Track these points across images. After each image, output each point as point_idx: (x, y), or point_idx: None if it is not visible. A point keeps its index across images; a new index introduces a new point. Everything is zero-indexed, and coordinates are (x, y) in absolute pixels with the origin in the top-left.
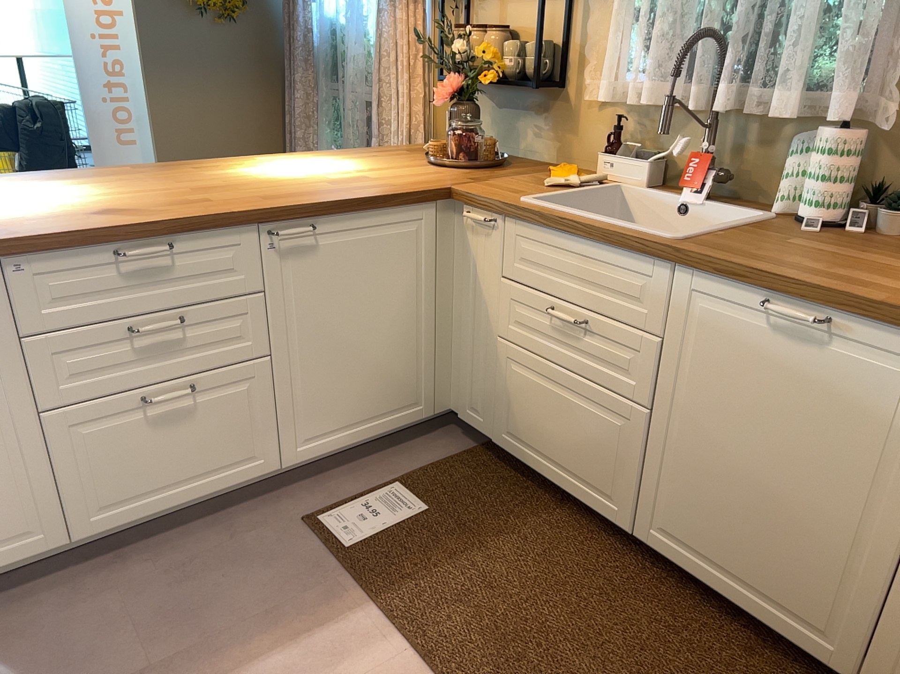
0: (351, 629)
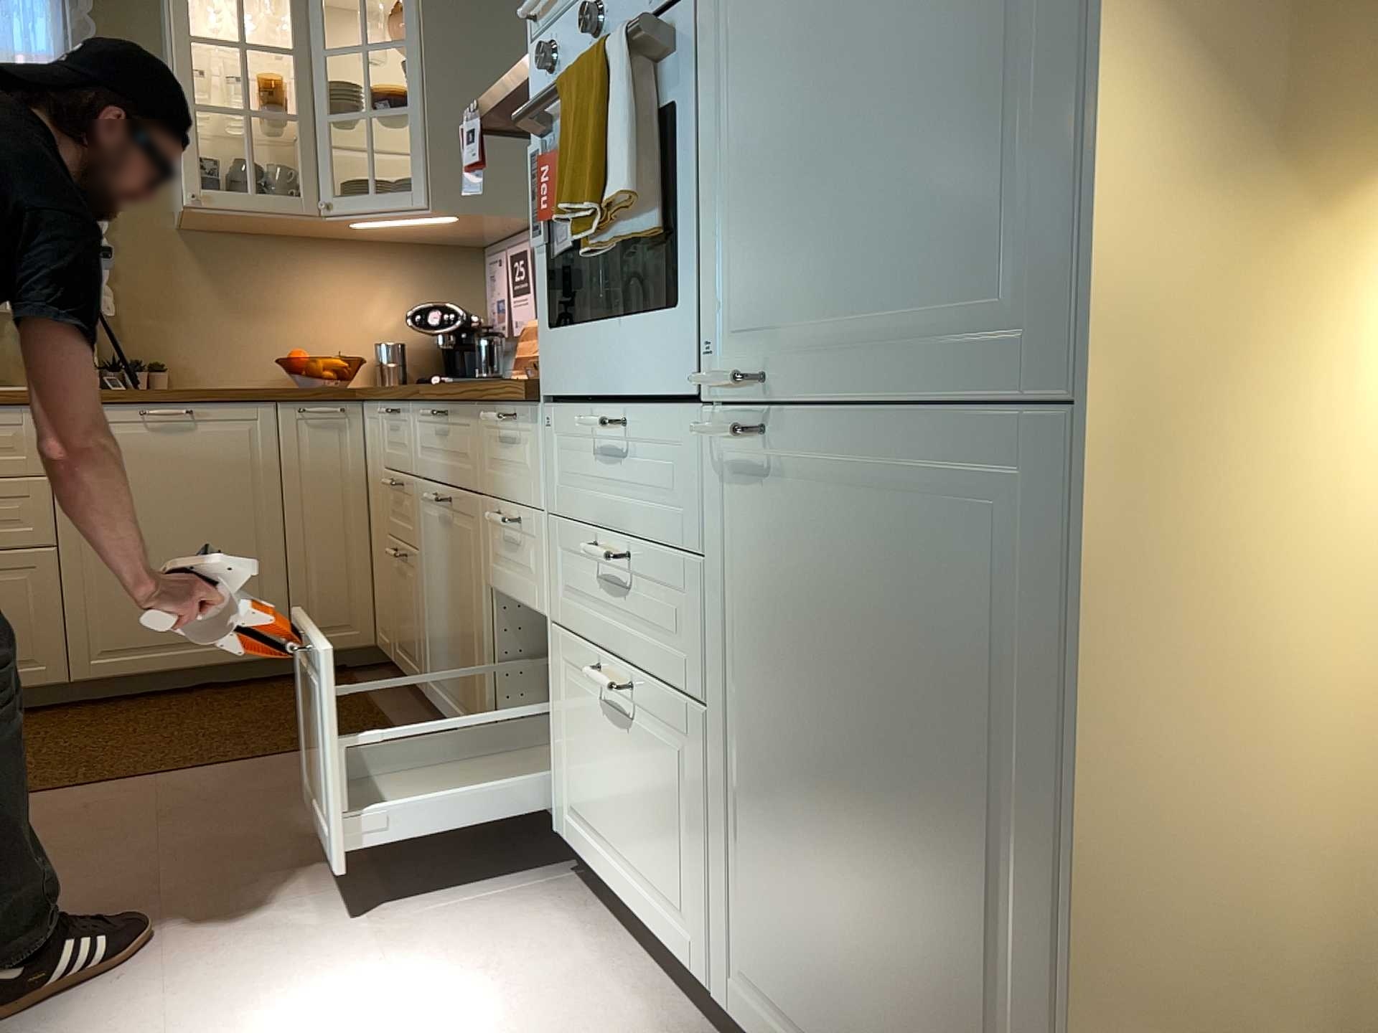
0: None
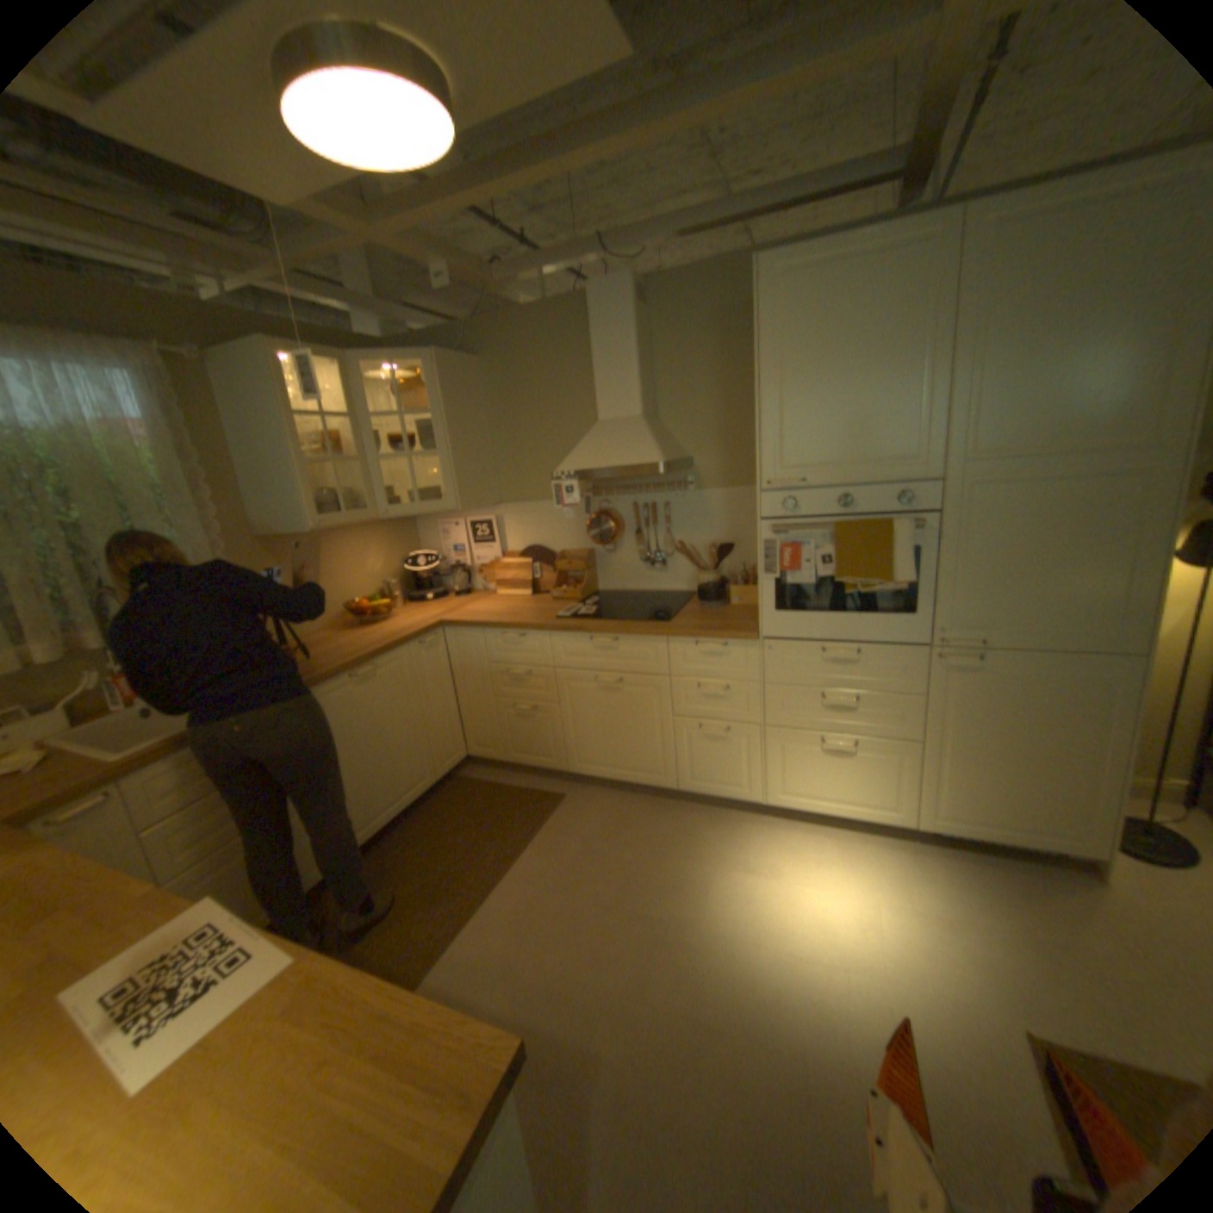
0: (447, 985)
